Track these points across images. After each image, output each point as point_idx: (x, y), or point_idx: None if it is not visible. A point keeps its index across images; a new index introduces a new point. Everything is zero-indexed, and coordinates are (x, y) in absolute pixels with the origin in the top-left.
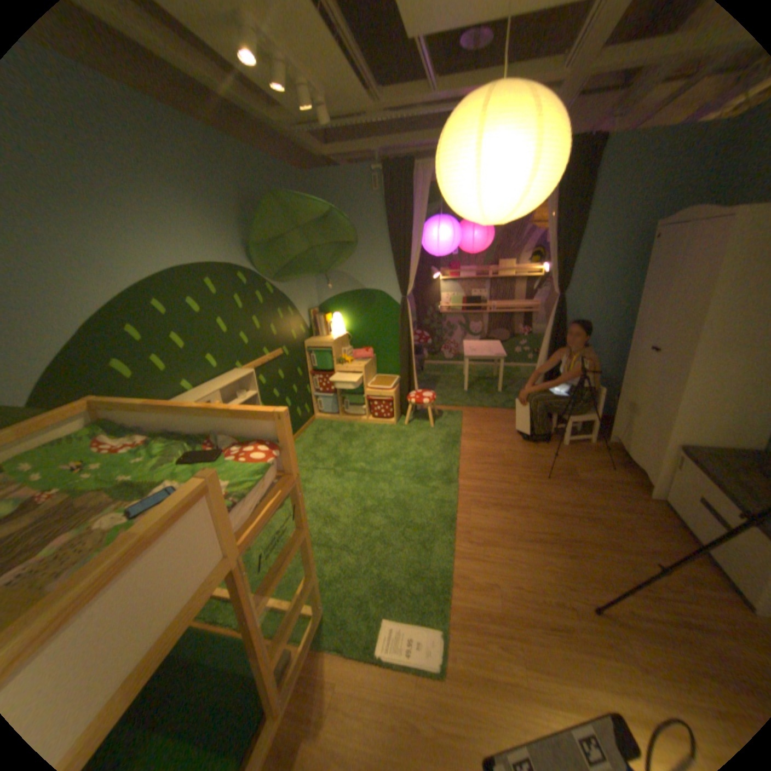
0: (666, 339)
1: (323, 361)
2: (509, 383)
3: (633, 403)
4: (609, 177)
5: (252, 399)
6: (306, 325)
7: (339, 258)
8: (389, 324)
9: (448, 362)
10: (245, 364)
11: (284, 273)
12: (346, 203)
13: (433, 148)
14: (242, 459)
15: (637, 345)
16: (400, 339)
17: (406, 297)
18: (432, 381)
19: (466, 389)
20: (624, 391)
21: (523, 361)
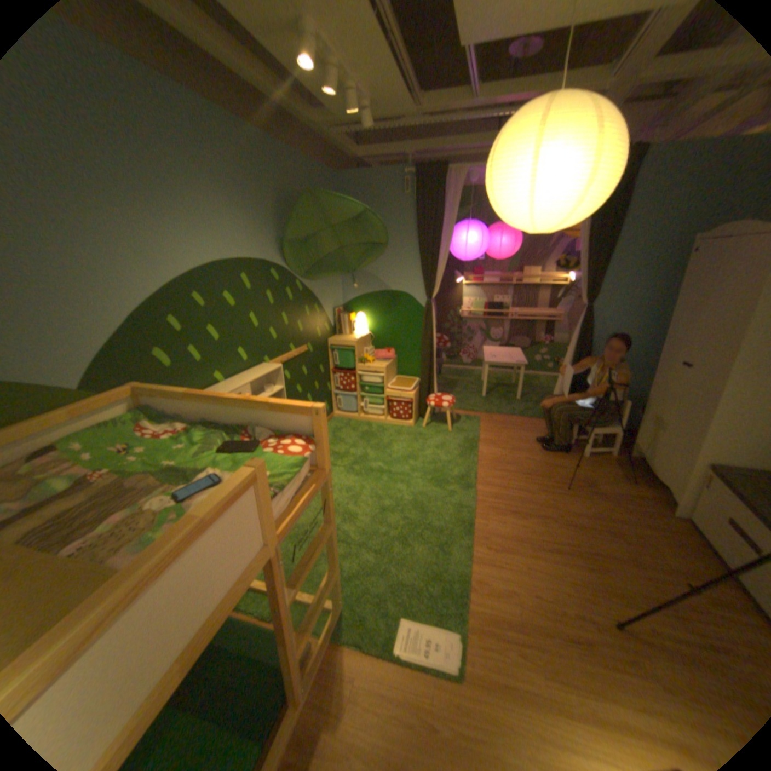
0: (699, 355)
1: (344, 360)
2: (528, 390)
3: (659, 418)
4: (646, 188)
5: (278, 392)
6: (330, 323)
7: (367, 258)
8: (412, 326)
9: (466, 366)
10: (272, 358)
11: (313, 270)
12: (376, 204)
13: (466, 152)
14: (280, 451)
15: (665, 359)
16: (422, 342)
17: (430, 300)
18: (449, 385)
19: (484, 394)
20: (648, 405)
21: (542, 369)
